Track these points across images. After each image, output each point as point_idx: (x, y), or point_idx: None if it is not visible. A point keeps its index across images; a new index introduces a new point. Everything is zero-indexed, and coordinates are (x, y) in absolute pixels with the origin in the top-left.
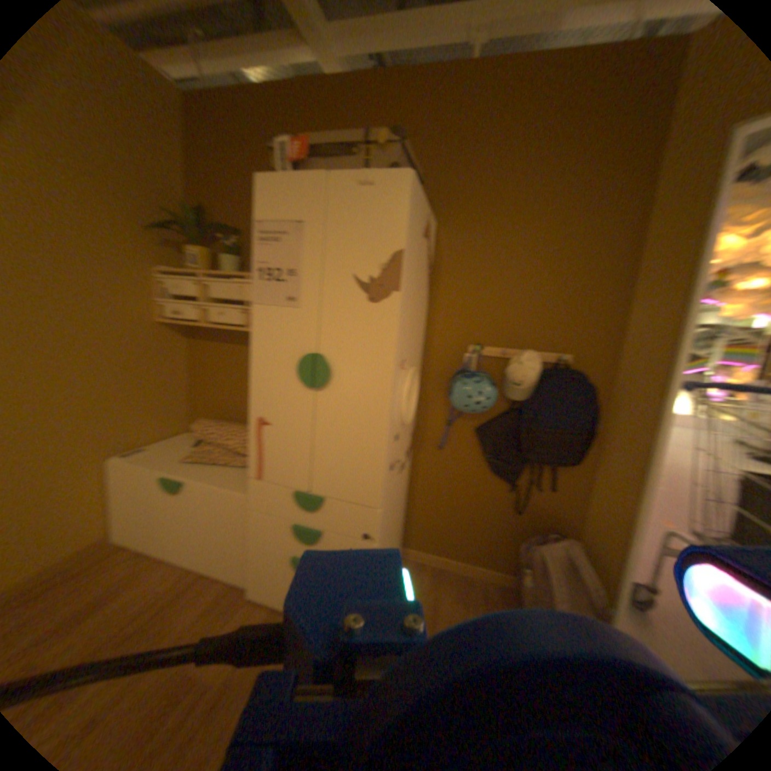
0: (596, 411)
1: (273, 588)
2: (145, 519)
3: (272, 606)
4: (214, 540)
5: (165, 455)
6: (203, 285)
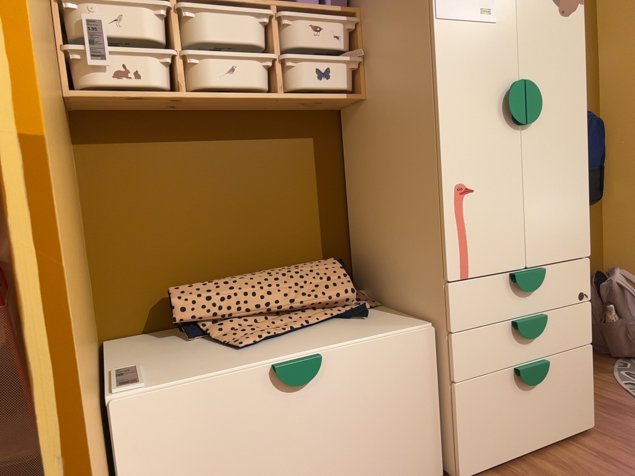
0: (603, 143)
1: (498, 429)
2: (244, 470)
3: (499, 458)
4: (388, 424)
5: (183, 356)
6: (184, 20)
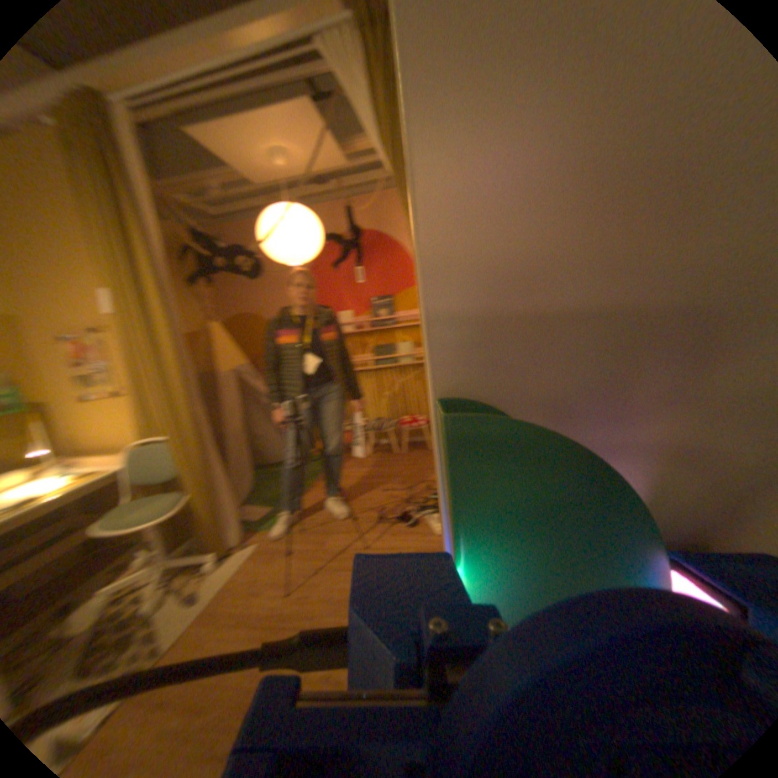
0: None
1: None
2: None
3: None
4: None
5: None
6: None
